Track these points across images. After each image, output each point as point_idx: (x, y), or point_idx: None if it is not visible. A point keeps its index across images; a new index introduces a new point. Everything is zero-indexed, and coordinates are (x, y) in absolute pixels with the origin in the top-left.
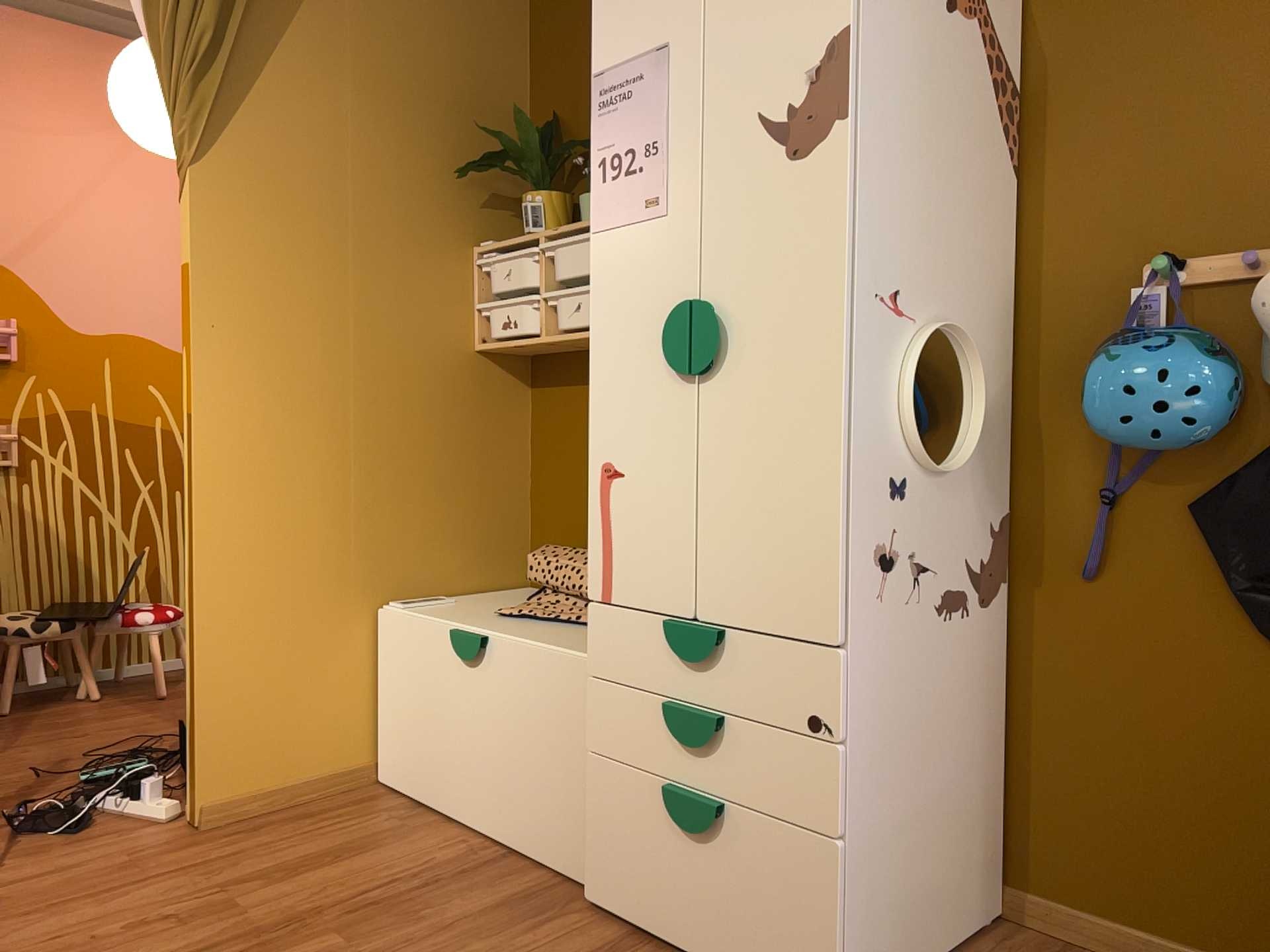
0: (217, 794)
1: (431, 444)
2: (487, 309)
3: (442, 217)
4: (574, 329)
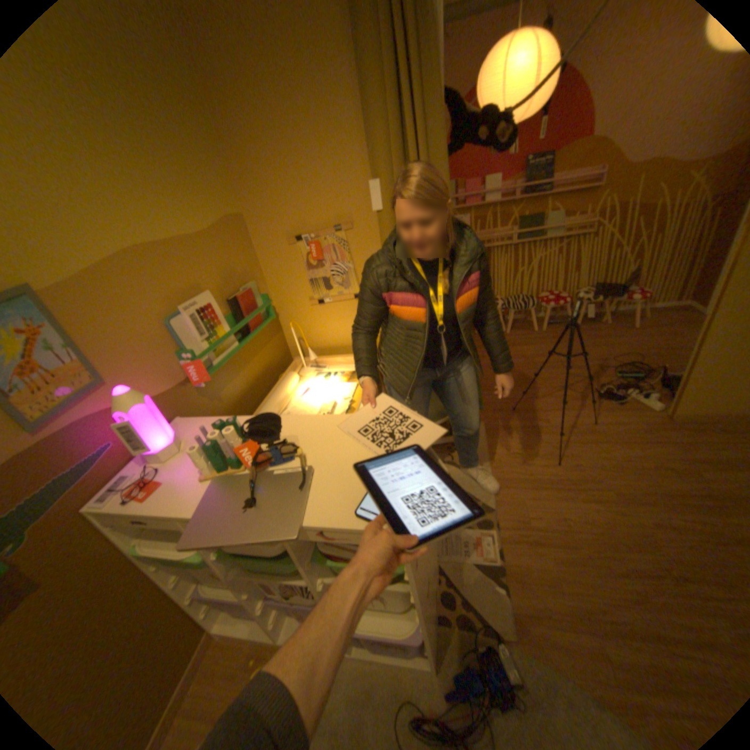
0: (686, 412)
1: None
2: None
3: None
4: None
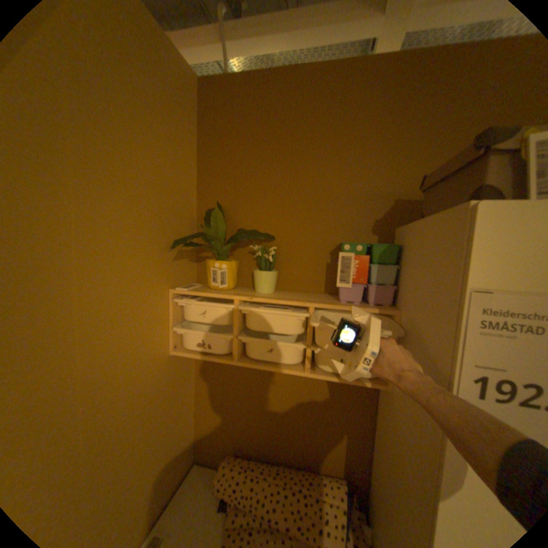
0: None
1: (146, 435)
2: (182, 331)
3: (151, 275)
4: (266, 364)
